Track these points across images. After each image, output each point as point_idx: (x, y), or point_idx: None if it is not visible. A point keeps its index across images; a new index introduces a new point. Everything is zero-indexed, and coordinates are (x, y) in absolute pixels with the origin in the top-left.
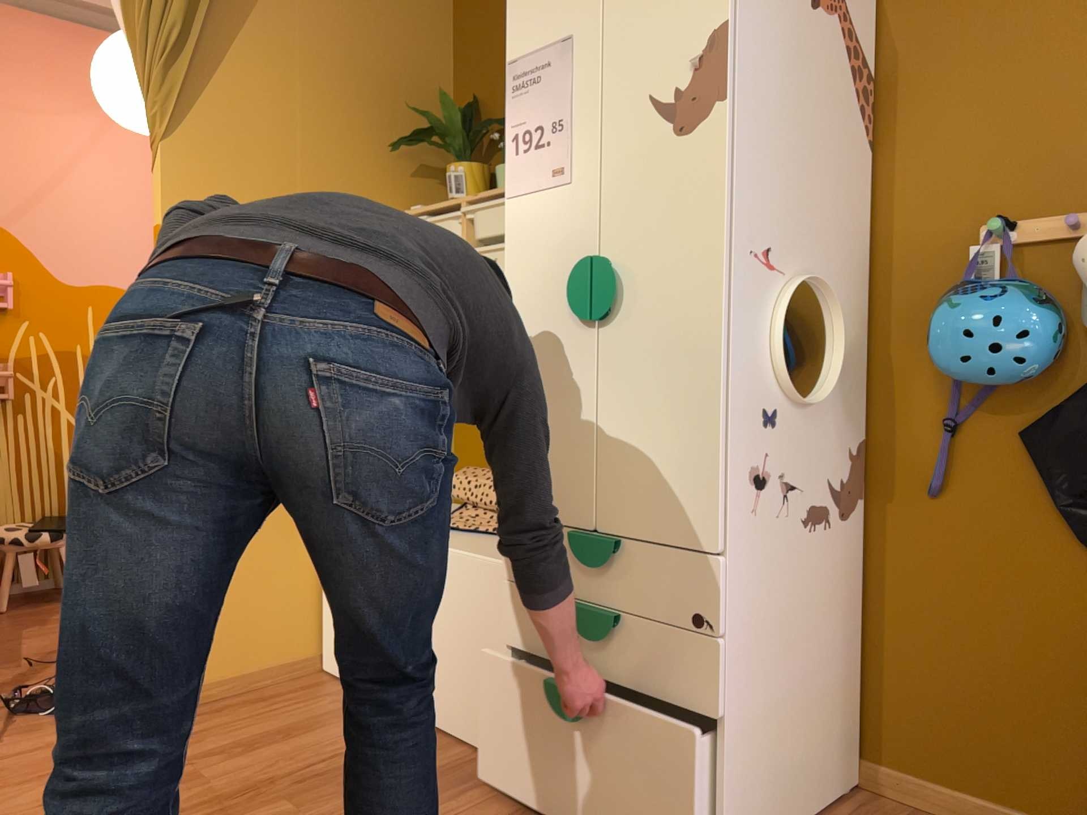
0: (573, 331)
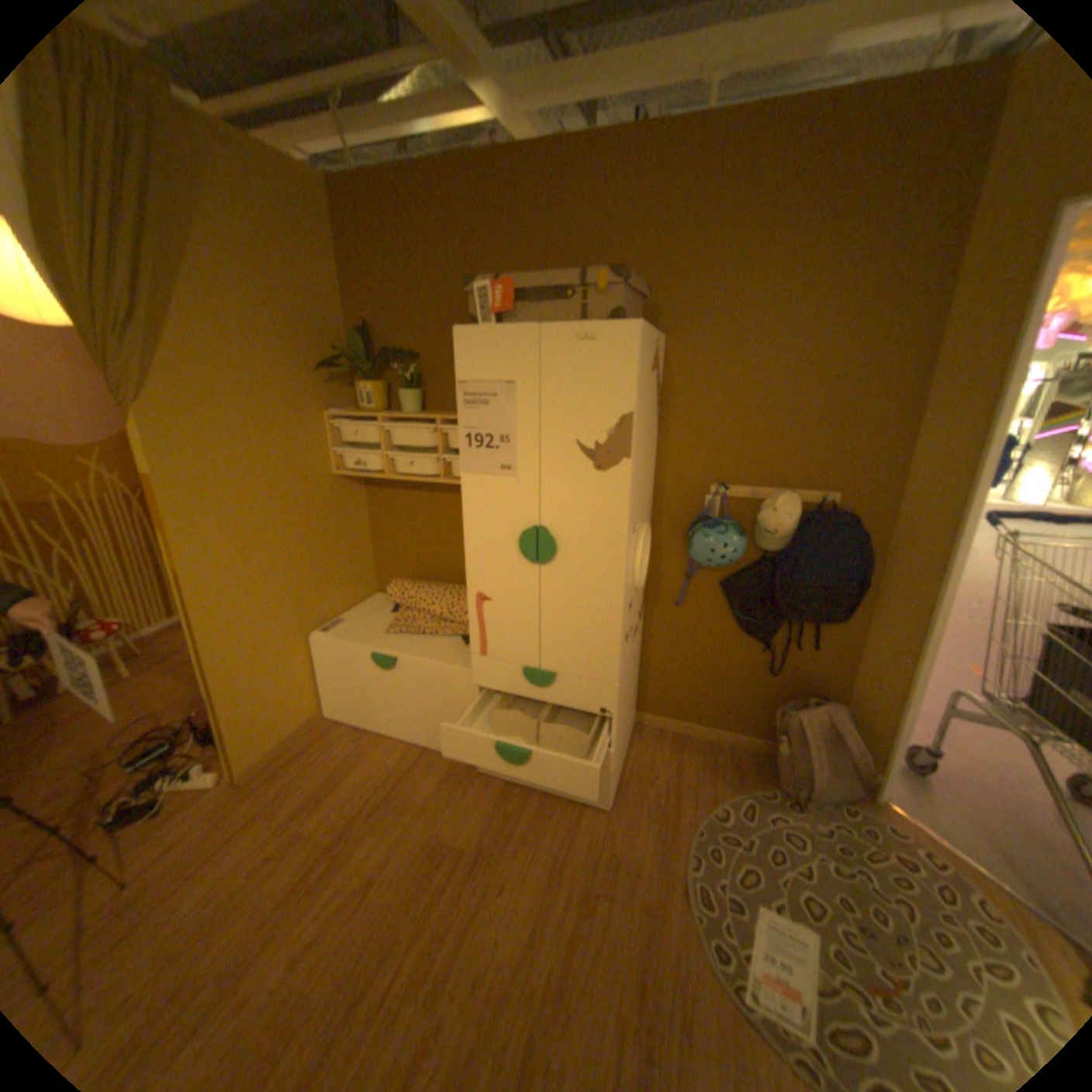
0: (519, 565)
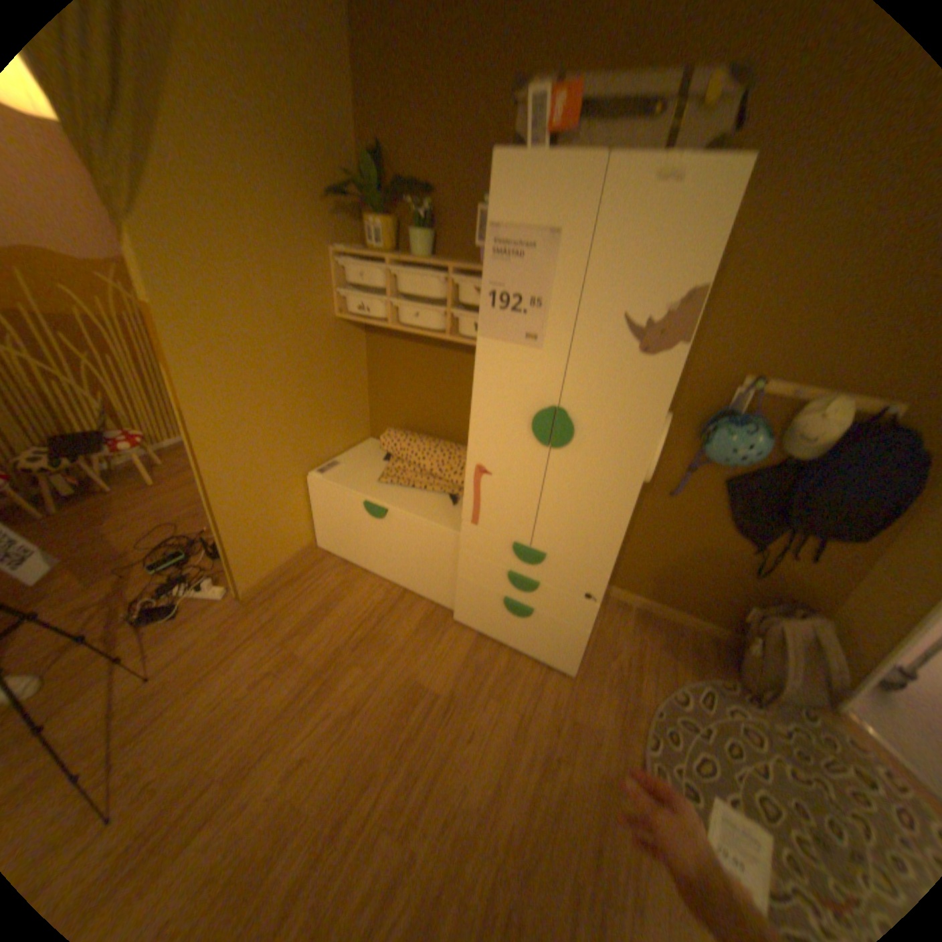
0: (528, 445)
